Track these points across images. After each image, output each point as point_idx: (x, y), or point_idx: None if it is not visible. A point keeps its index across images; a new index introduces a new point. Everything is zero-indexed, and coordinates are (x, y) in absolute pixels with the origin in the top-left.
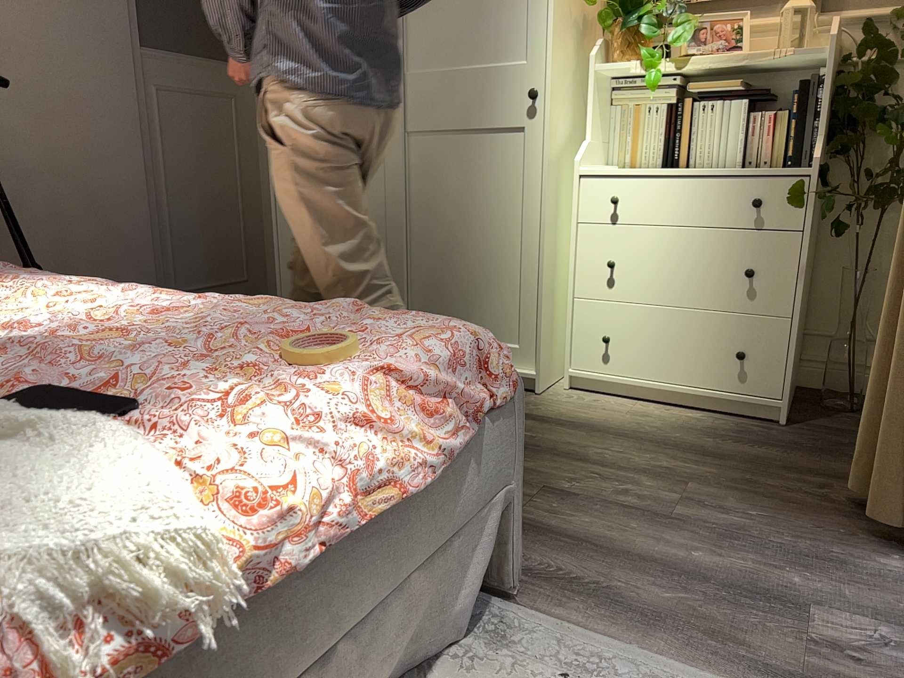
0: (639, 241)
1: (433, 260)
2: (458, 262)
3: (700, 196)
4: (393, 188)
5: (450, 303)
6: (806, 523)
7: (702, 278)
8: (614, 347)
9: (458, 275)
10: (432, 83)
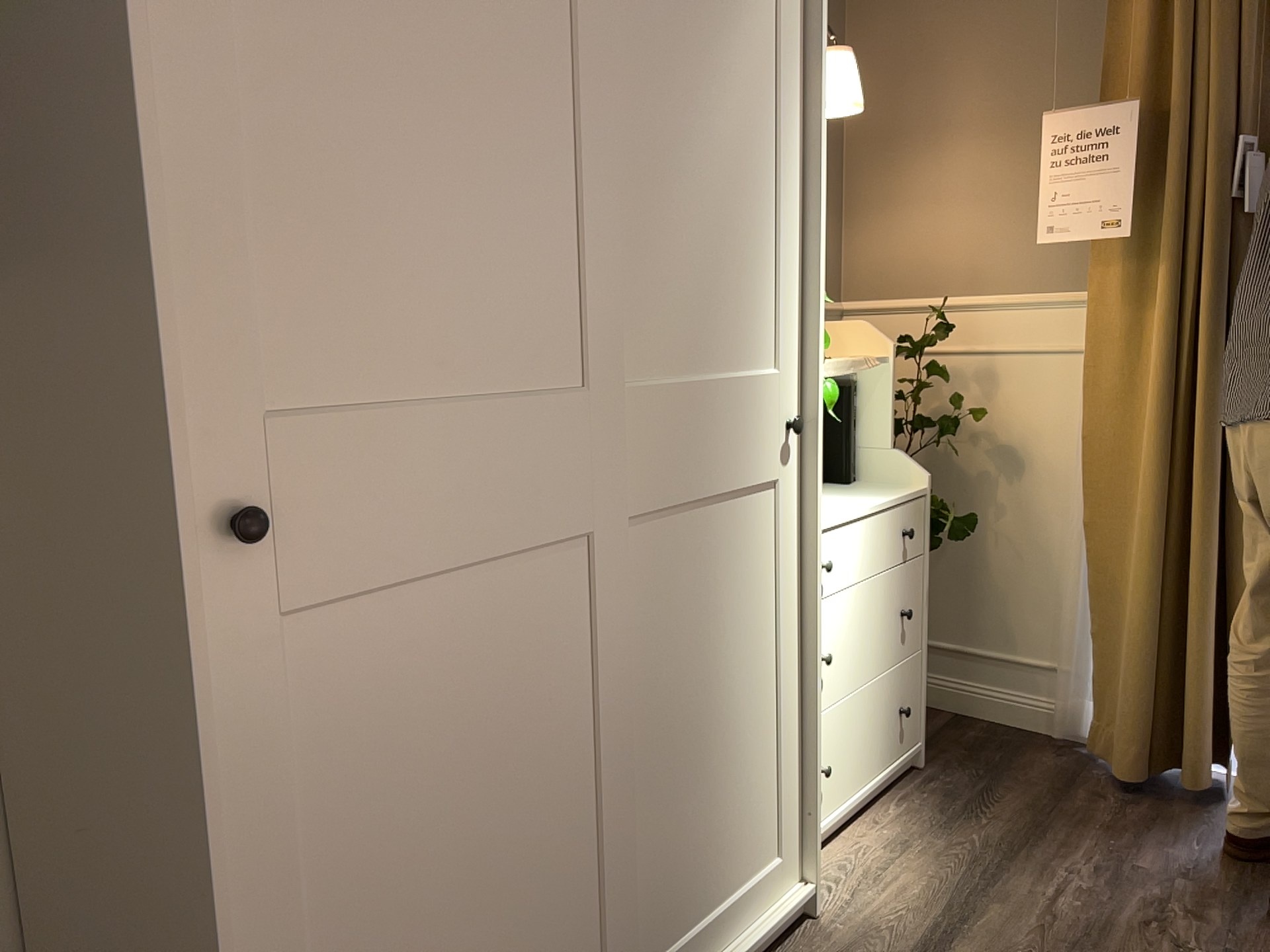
0: (840, 615)
1: (663, 788)
2: (701, 765)
3: (877, 537)
4: (614, 664)
5: (690, 858)
6: (1186, 826)
7: (879, 637)
8: (825, 778)
9: (701, 793)
10: (662, 407)
